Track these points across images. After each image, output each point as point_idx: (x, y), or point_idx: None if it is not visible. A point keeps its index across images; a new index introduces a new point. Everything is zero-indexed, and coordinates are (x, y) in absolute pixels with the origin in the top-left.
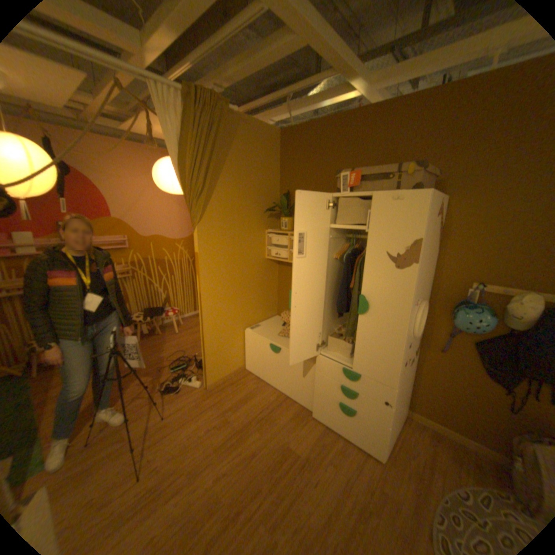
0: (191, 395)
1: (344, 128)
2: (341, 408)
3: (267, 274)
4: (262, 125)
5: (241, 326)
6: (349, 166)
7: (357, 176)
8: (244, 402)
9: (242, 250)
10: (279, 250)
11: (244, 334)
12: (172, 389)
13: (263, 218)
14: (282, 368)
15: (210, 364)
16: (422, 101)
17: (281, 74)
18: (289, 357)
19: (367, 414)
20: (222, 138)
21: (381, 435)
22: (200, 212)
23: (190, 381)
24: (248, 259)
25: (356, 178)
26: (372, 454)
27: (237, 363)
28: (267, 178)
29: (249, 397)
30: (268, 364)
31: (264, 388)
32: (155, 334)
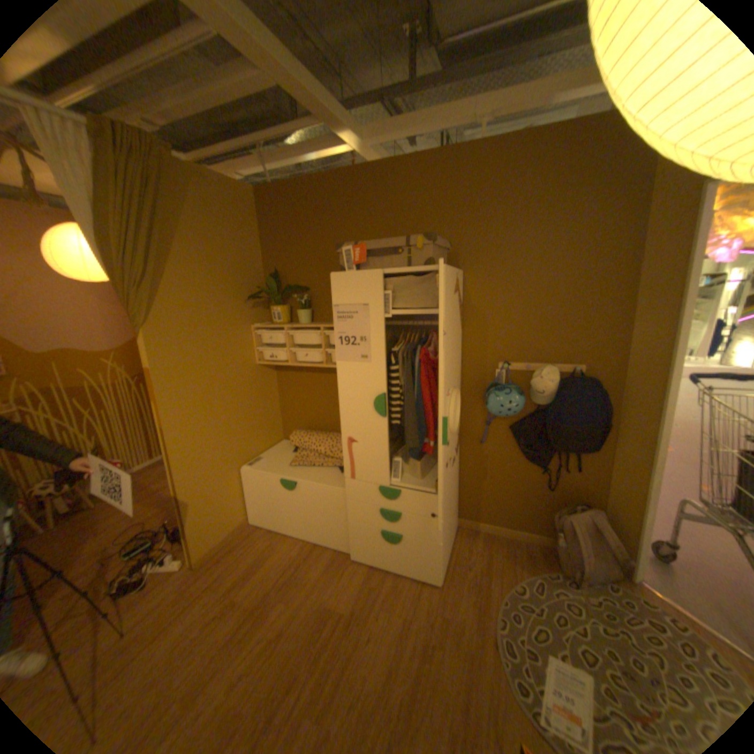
0: (166, 585)
1: (338, 190)
2: (383, 537)
3: (262, 385)
4: (226, 181)
5: (234, 465)
6: (351, 237)
7: (362, 250)
8: (254, 569)
9: (220, 357)
10: (275, 351)
11: (239, 475)
12: (130, 586)
13: (244, 310)
14: (302, 508)
15: (193, 529)
16: (421, 165)
17: (243, 110)
18: (309, 491)
19: (414, 535)
20: (165, 198)
21: (432, 554)
22: (145, 308)
23: (161, 566)
24: (230, 369)
25: (362, 253)
26: (426, 580)
27: (234, 518)
28: (244, 253)
29: (261, 561)
30: (282, 509)
31: (280, 543)
32: (82, 509)
